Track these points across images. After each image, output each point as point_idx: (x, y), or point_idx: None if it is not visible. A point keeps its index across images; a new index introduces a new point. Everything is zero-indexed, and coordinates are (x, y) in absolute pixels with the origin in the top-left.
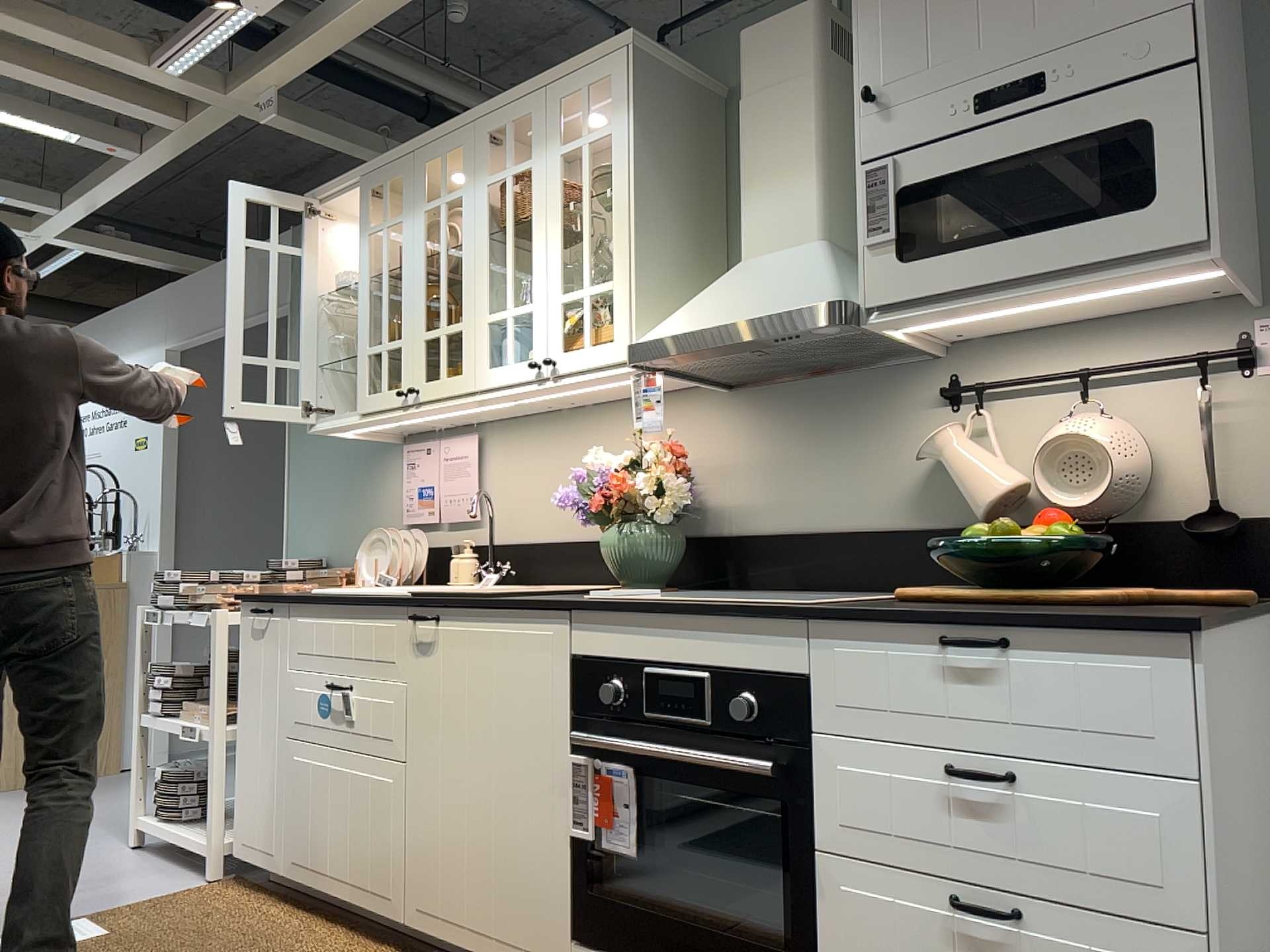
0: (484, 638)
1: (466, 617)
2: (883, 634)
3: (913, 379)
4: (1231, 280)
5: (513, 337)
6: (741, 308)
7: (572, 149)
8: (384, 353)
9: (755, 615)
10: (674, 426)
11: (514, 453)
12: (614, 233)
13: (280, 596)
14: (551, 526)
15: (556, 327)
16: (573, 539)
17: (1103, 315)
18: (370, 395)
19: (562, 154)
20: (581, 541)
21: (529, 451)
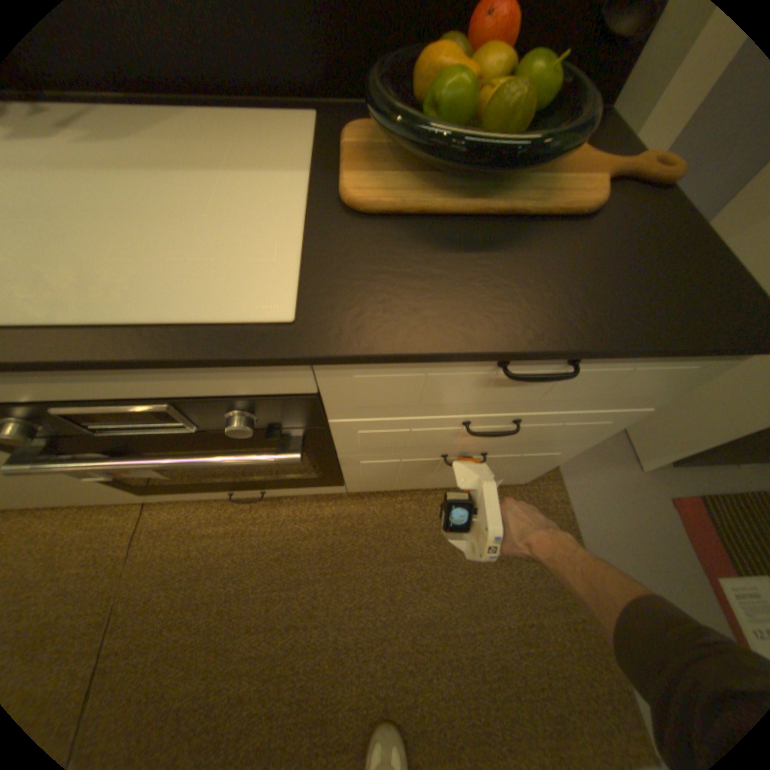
0: None
1: None
2: (422, 361)
3: None
4: None
5: None
6: None
7: None
8: None
9: (212, 365)
10: None
11: None
12: None
13: None
14: None
15: None
16: None
17: None
18: None
19: None
20: None
21: None
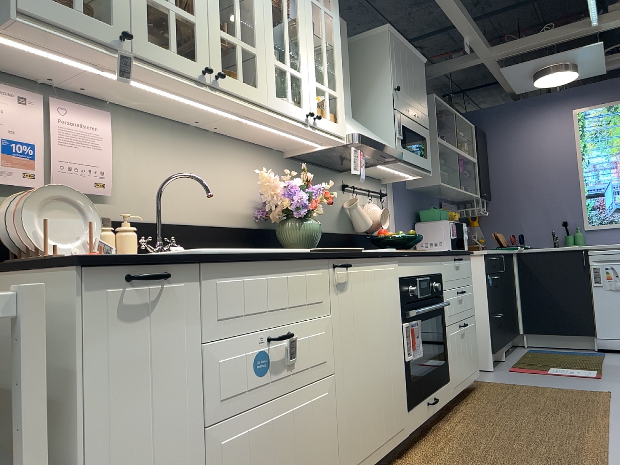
0: (371, 274)
1: (362, 263)
2: (449, 259)
3: (336, 178)
4: (408, 179)
5: (289, 87)
6: (376, 138)
7: (317, 5)
8: (173, 14)
9: (437, 255)
10: (274, 168)
11: (146, 144)
12: (337, 70)
13: (188, 256)
14: (185, 212)
15: (314, 98)
16: (205, 224)
17: (367, 175)
18: (153, 45)
19: (313, 2)
20: (212, 226)
21: (162, 148)
